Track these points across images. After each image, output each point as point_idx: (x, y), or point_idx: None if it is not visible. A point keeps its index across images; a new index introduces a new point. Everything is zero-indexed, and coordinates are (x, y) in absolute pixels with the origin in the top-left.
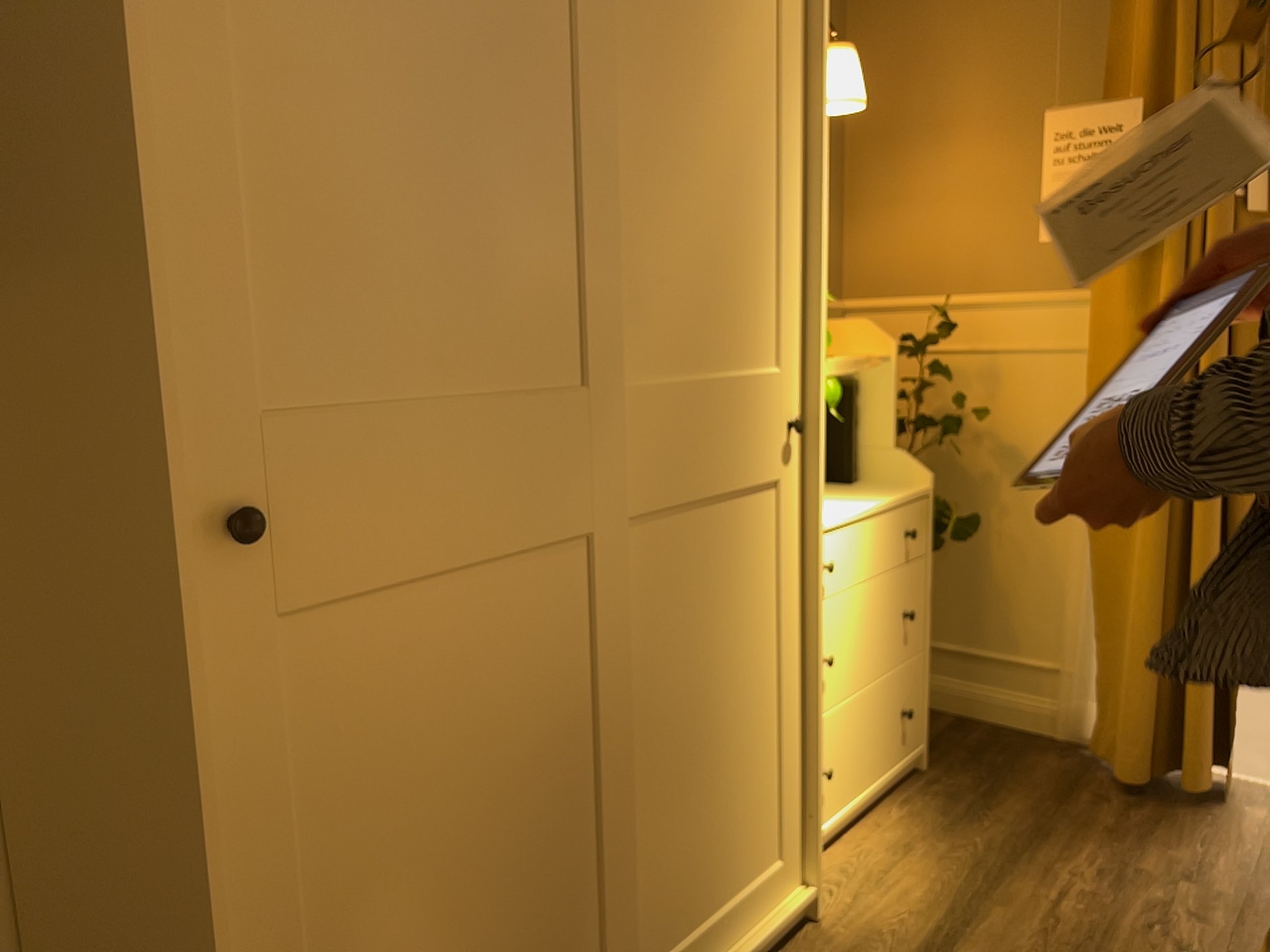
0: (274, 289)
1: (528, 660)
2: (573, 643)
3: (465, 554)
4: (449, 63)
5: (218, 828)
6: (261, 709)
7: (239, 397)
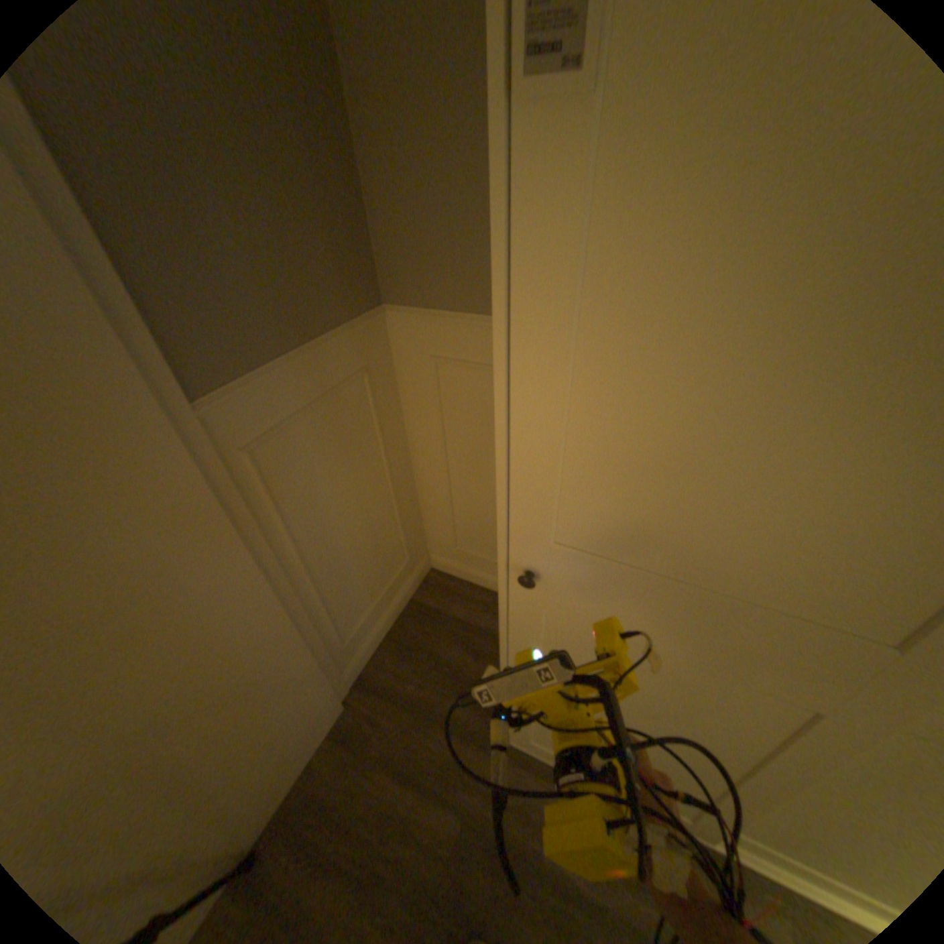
0: (575, 493)
1: (712, 713)
2: (762, 733)
3: (678, 654)
4: (854, 354)
5: (509, 643)
6: (532, 628)
7: (541, 532)
